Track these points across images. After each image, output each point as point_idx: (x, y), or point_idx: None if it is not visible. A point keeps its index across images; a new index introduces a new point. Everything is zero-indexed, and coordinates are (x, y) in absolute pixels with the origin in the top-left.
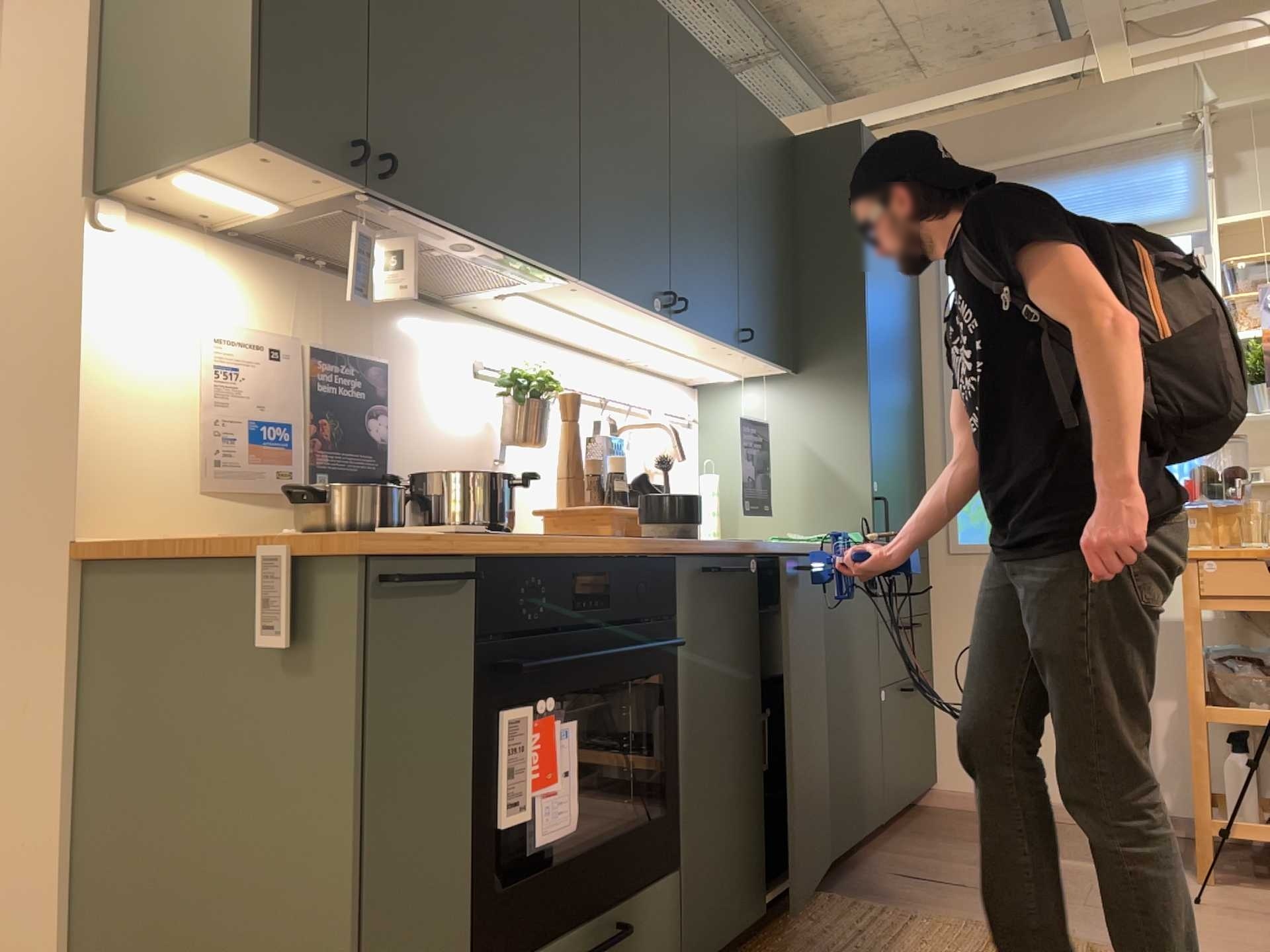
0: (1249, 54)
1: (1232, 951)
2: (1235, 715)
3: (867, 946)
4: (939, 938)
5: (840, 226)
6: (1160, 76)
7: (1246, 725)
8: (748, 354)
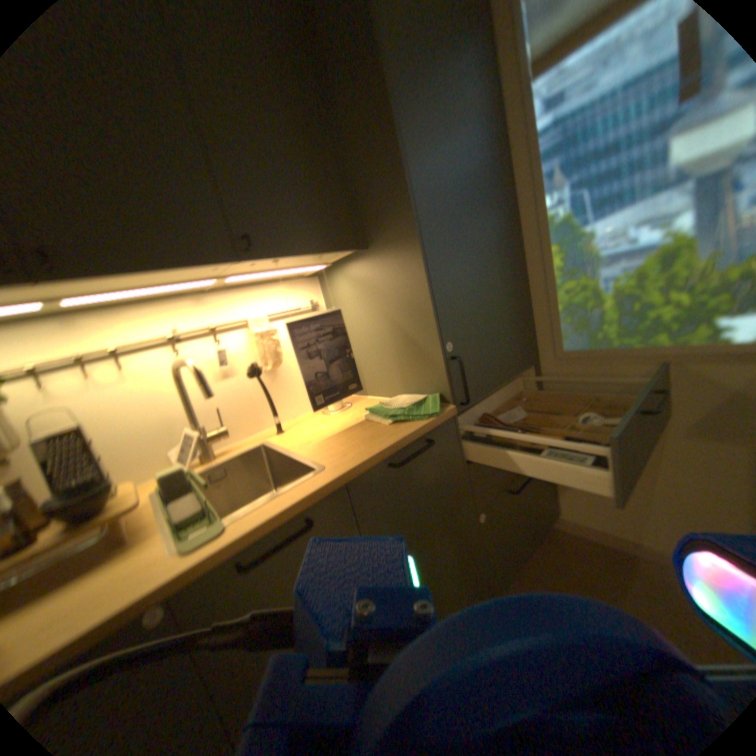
0: None
1: None
2: None
3: None
4: None
5: (360, 66)
6: None
7: None
8: (272, 259)
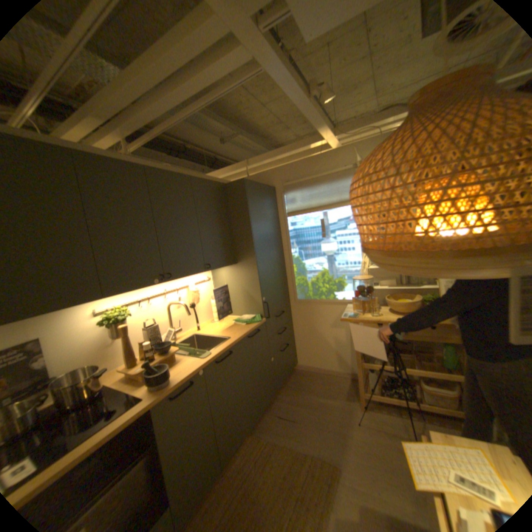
0: (374, 138)
1: (363, 459)
2: (369, 367)
3: (254, 474)
4: (277, 465)
5: (242, 215)
6: (346, 146)
7: (373, 370)
8: (211, 270)
